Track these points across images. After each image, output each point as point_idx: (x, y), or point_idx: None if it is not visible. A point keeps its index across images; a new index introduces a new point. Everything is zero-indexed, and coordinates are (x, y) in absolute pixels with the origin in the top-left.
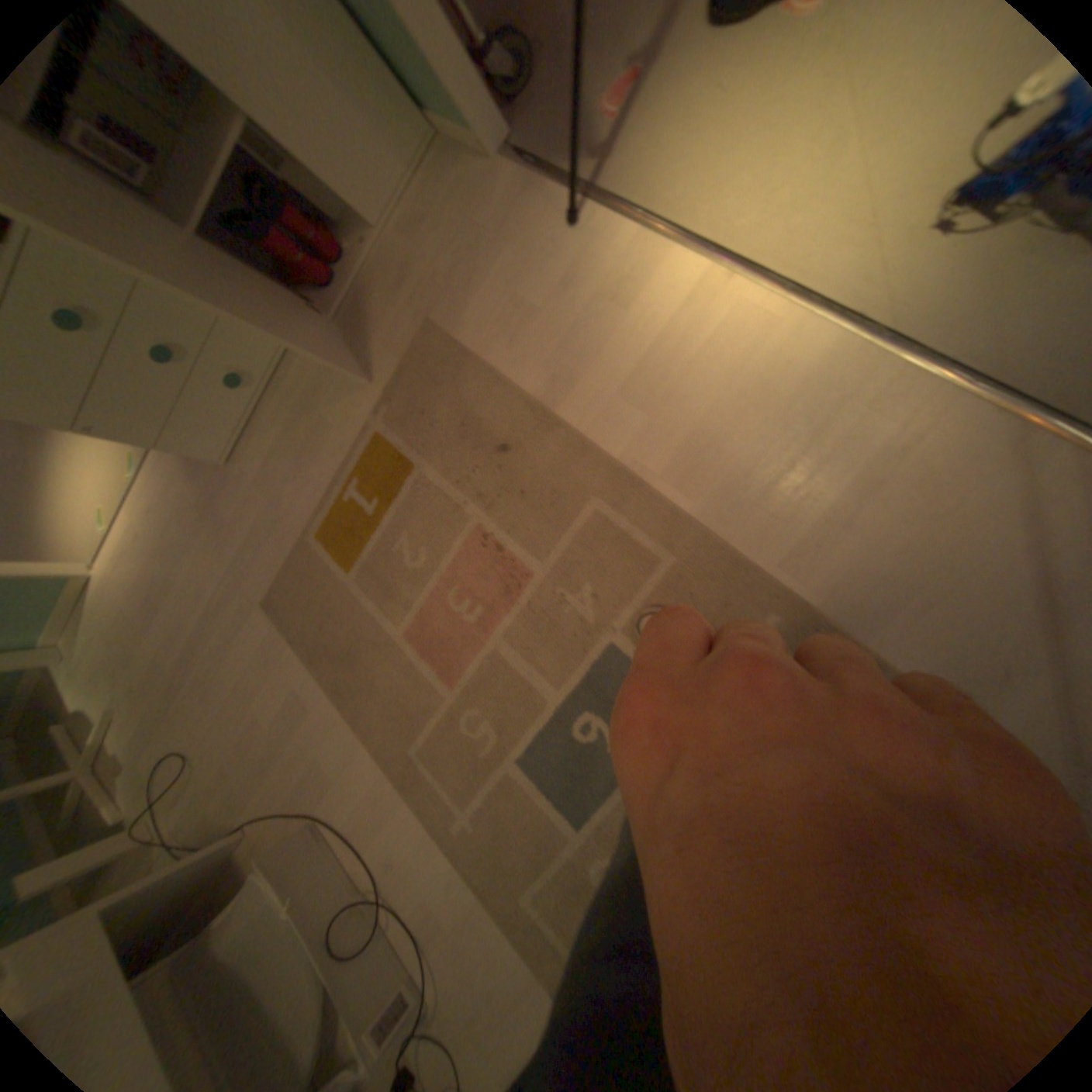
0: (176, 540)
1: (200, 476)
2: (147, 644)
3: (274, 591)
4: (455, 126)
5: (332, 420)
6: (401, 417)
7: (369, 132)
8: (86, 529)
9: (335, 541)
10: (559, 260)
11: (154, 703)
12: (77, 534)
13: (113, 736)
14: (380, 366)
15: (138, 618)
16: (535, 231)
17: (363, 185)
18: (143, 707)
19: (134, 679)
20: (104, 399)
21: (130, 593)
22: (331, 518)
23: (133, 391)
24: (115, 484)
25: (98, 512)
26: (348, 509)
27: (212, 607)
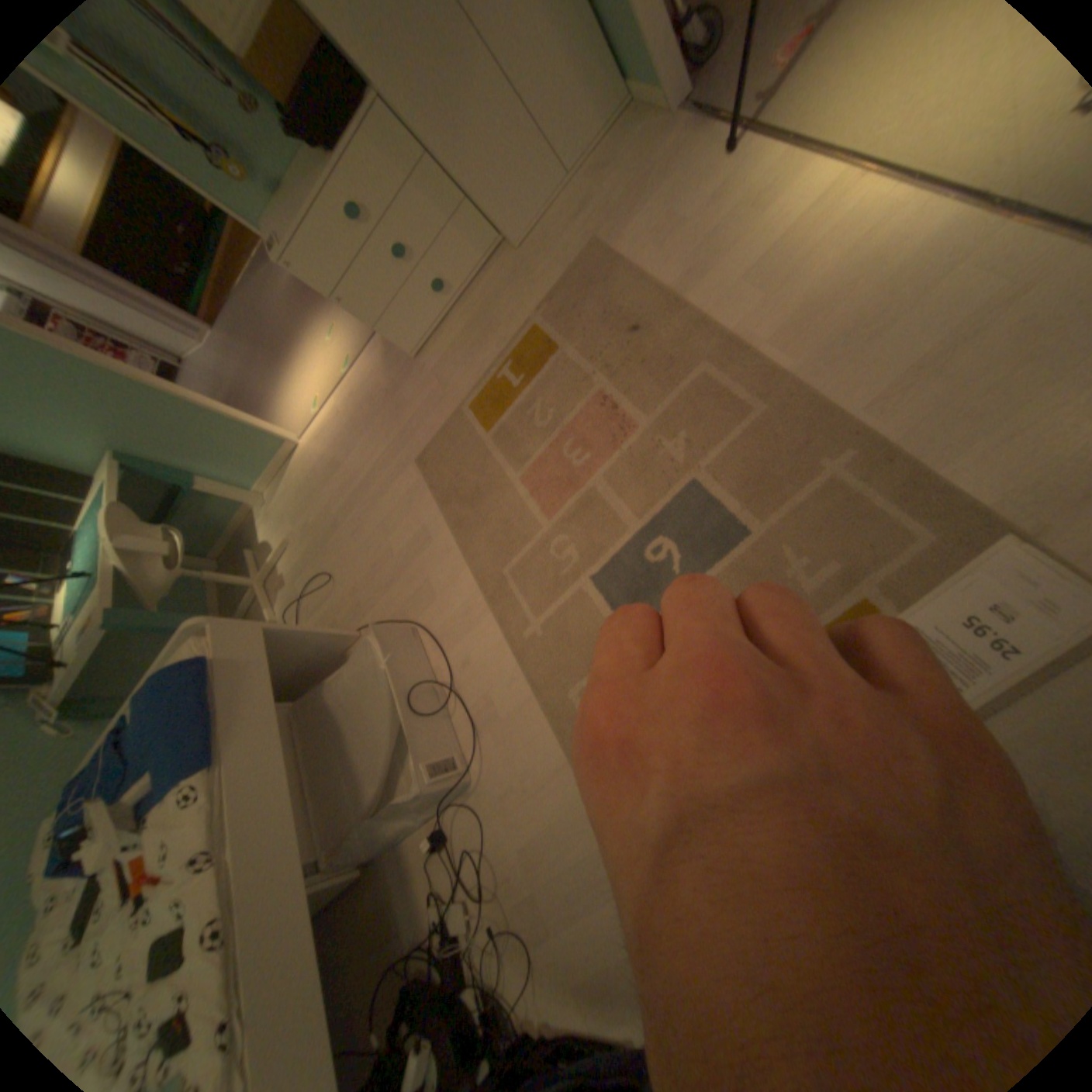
0: (363, 416)
1: (391, 369)
2: (324, 493)
3: (426, 449)
4: (645, 89)
5: (499, 319)
6: (554, 312)
7: (578, 93)
8: (301, 412)
9: (481, 408)
10: (710, 181)
11: (318, 536)
12: (294, 416)
13: (283, 561)
14: (546, 276)
15: (322, 474)
16: (694, 161)
17: (564, 136)
18: (309, 539)
19: (308, 519)
20: (352, 279)
21: (321, 456)
22: (482, 391)
23: (371, 278)
24: (330, 379)
25: (313, 400)
26: (497, 384)
27: (377, 464)
